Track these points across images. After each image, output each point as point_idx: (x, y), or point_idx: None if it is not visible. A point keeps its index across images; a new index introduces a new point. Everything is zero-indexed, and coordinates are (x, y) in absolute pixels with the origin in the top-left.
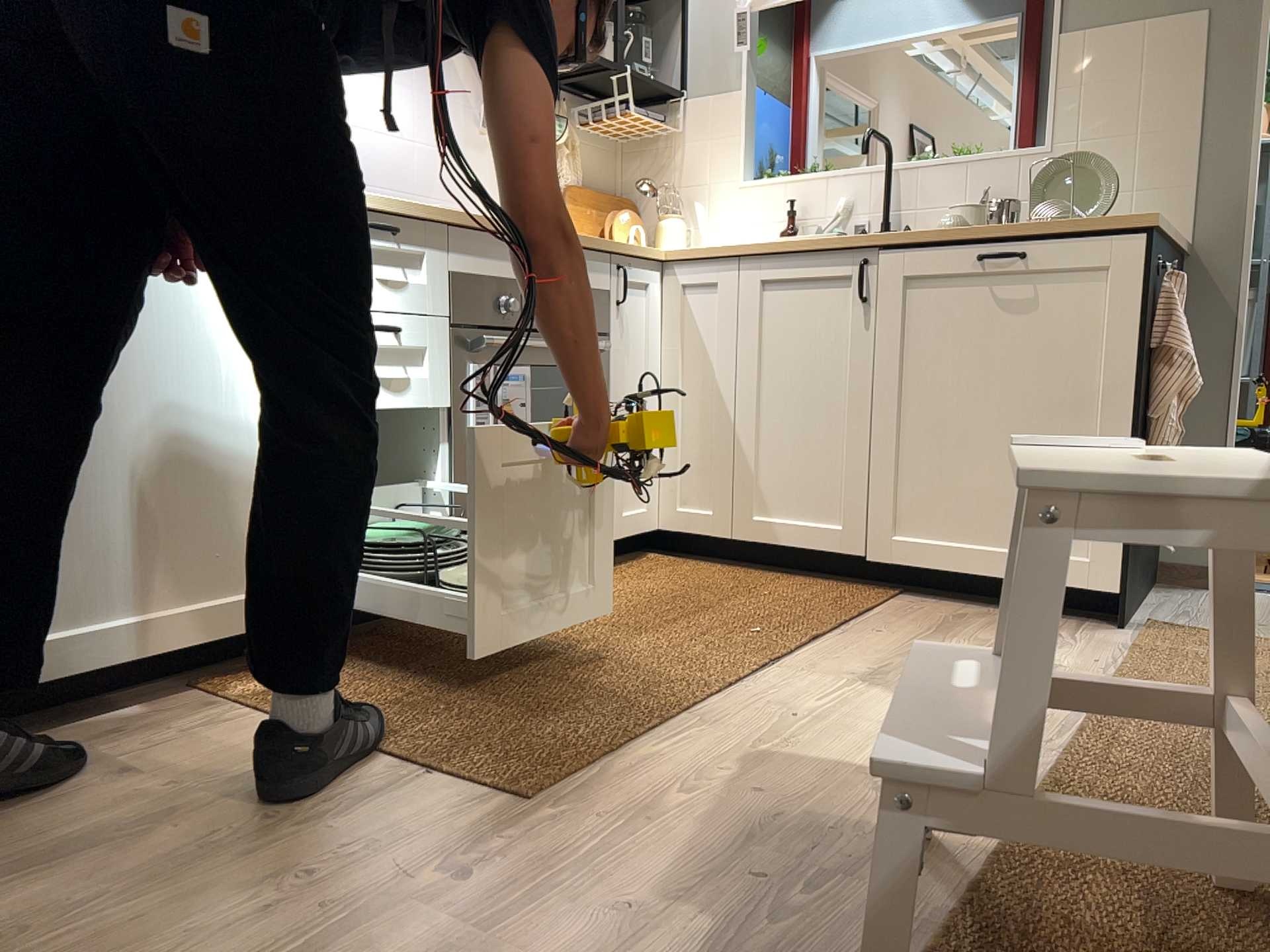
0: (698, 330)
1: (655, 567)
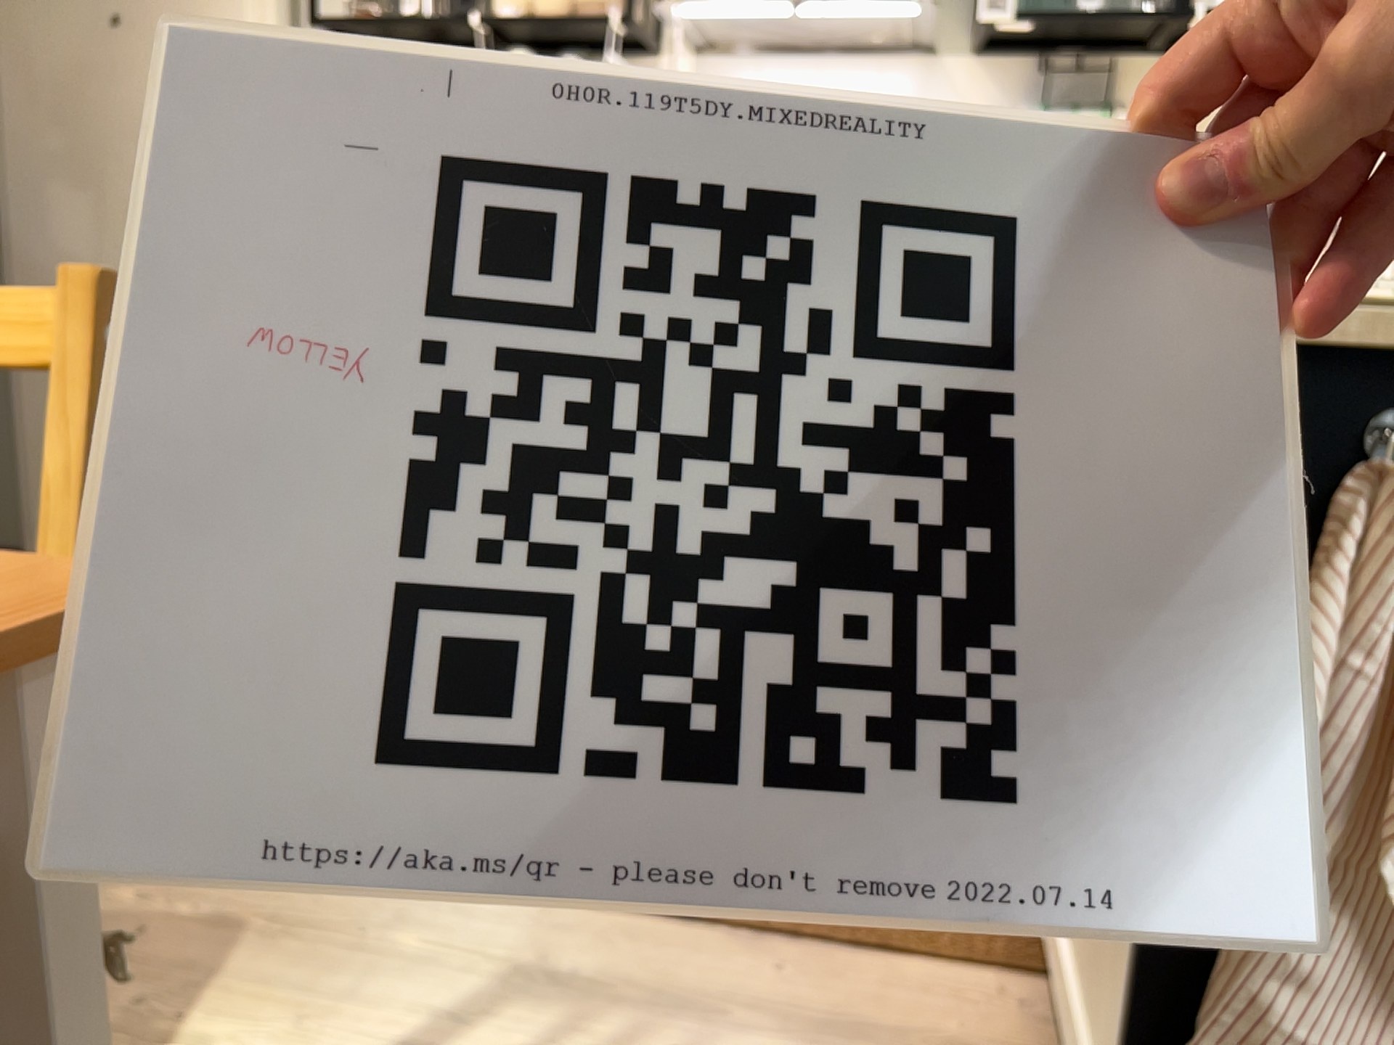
0: None
1: None
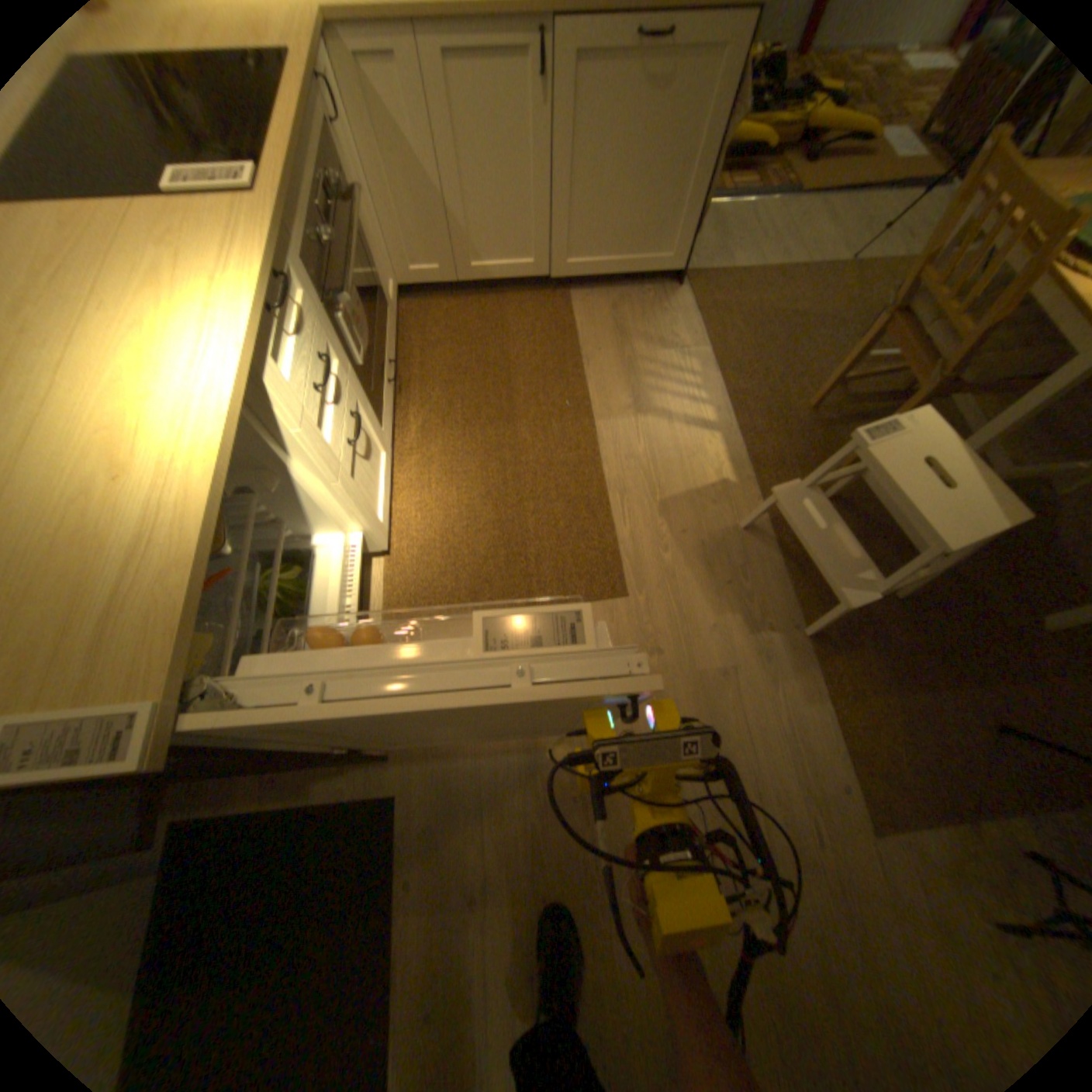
0: (383, 109)
1: (415, 320)
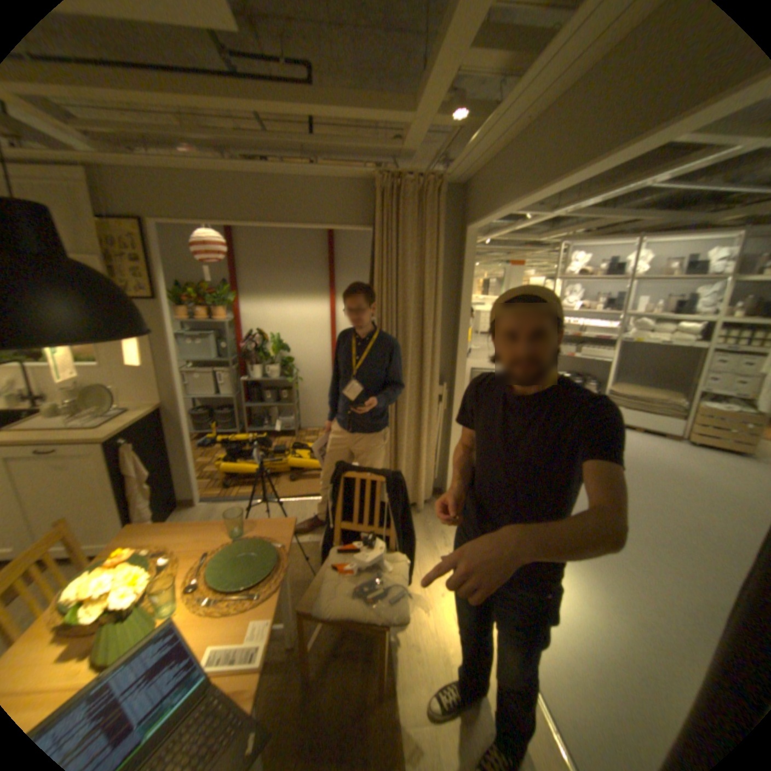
0: None
1: None
